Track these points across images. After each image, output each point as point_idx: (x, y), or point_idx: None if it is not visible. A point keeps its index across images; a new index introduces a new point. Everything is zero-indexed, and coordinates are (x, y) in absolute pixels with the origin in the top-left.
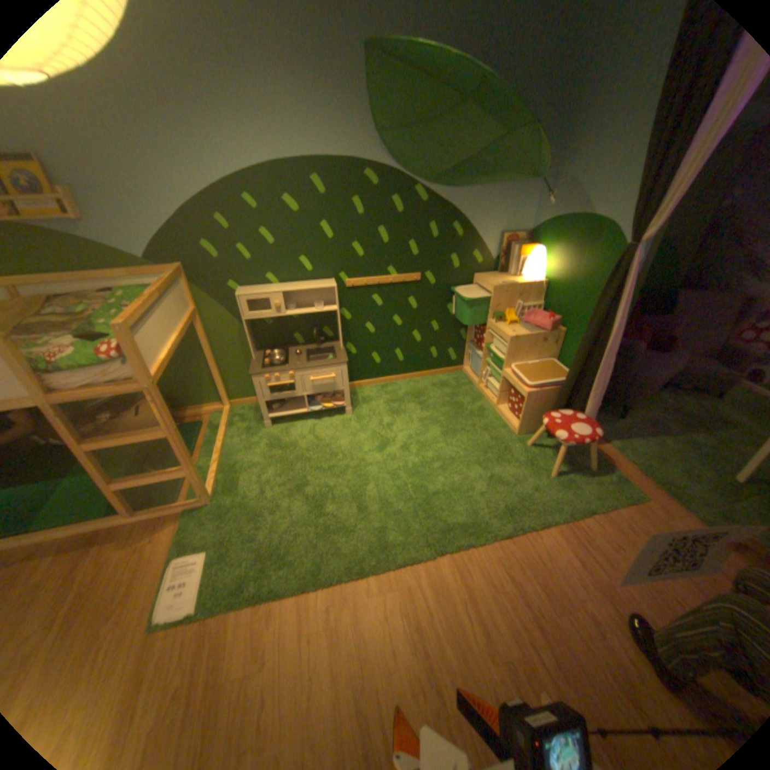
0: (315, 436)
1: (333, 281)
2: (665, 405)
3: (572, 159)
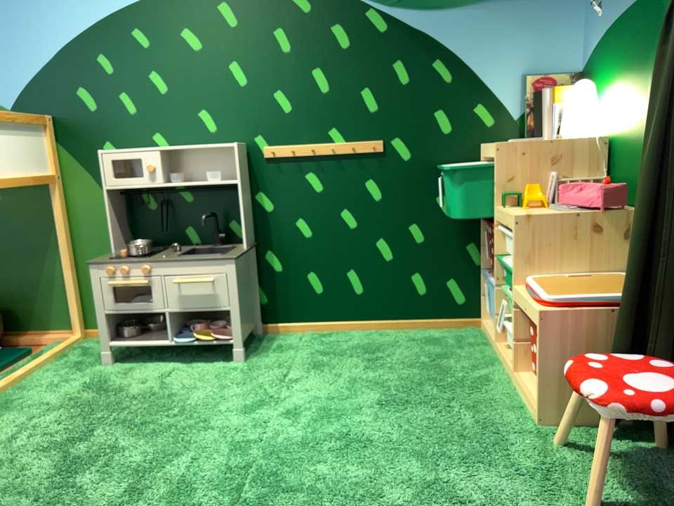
0: (165, 383)
1: (241, 143)
2: None
3: None
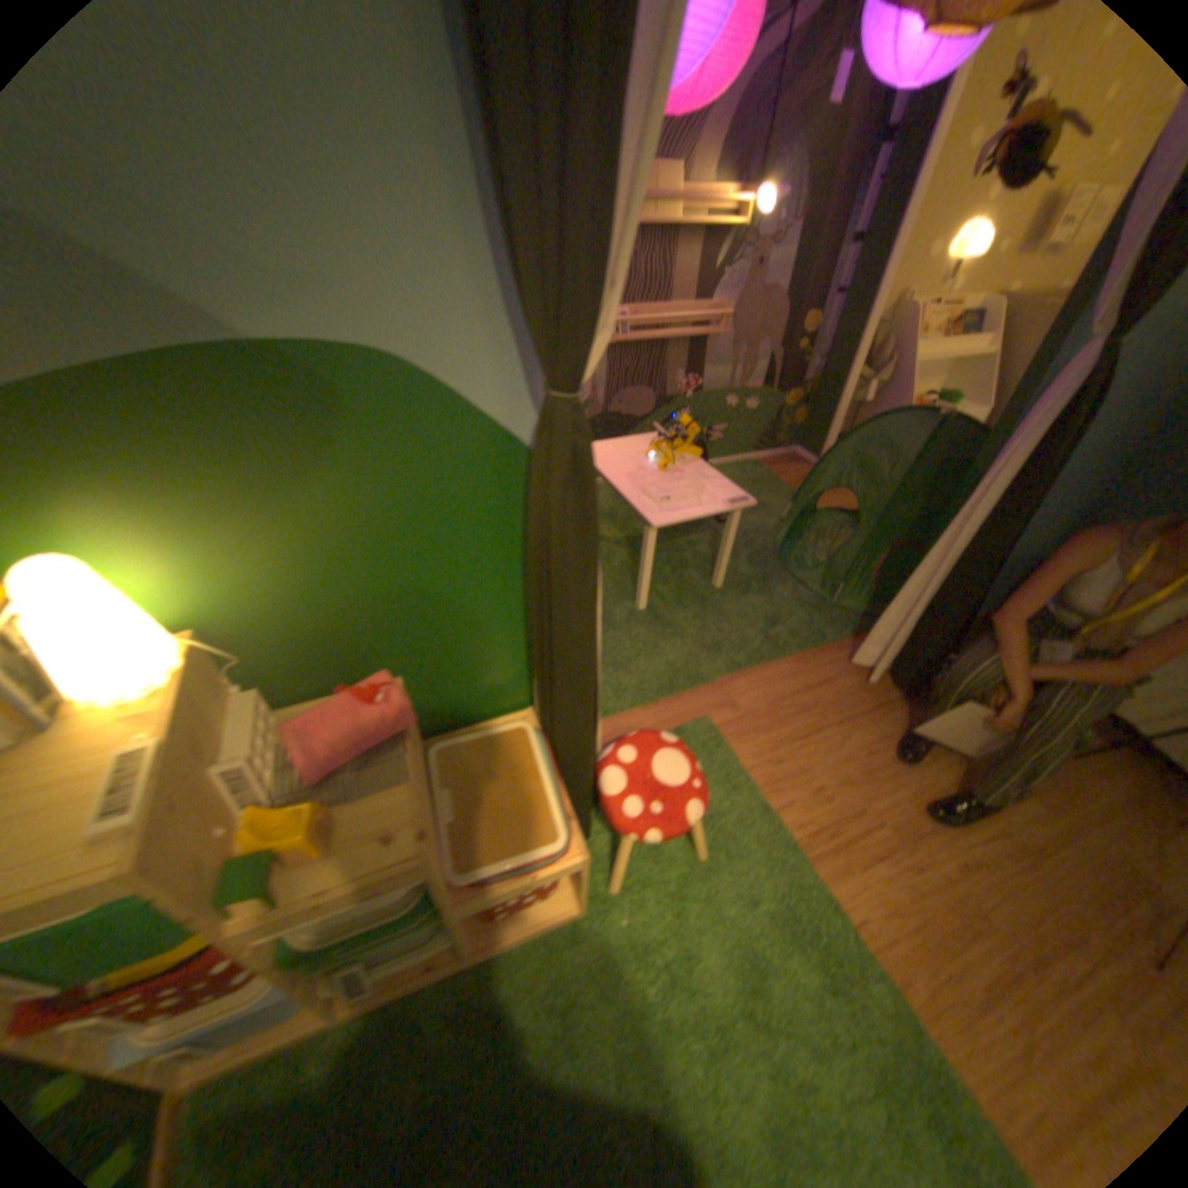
0: None
1: None
2: None
3: None
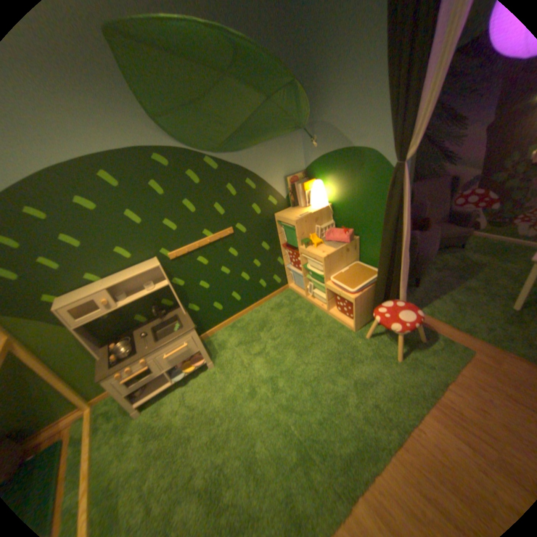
0: (187, 405)
1: (156, 259)
2: (435, 265)
3: (321, 110)
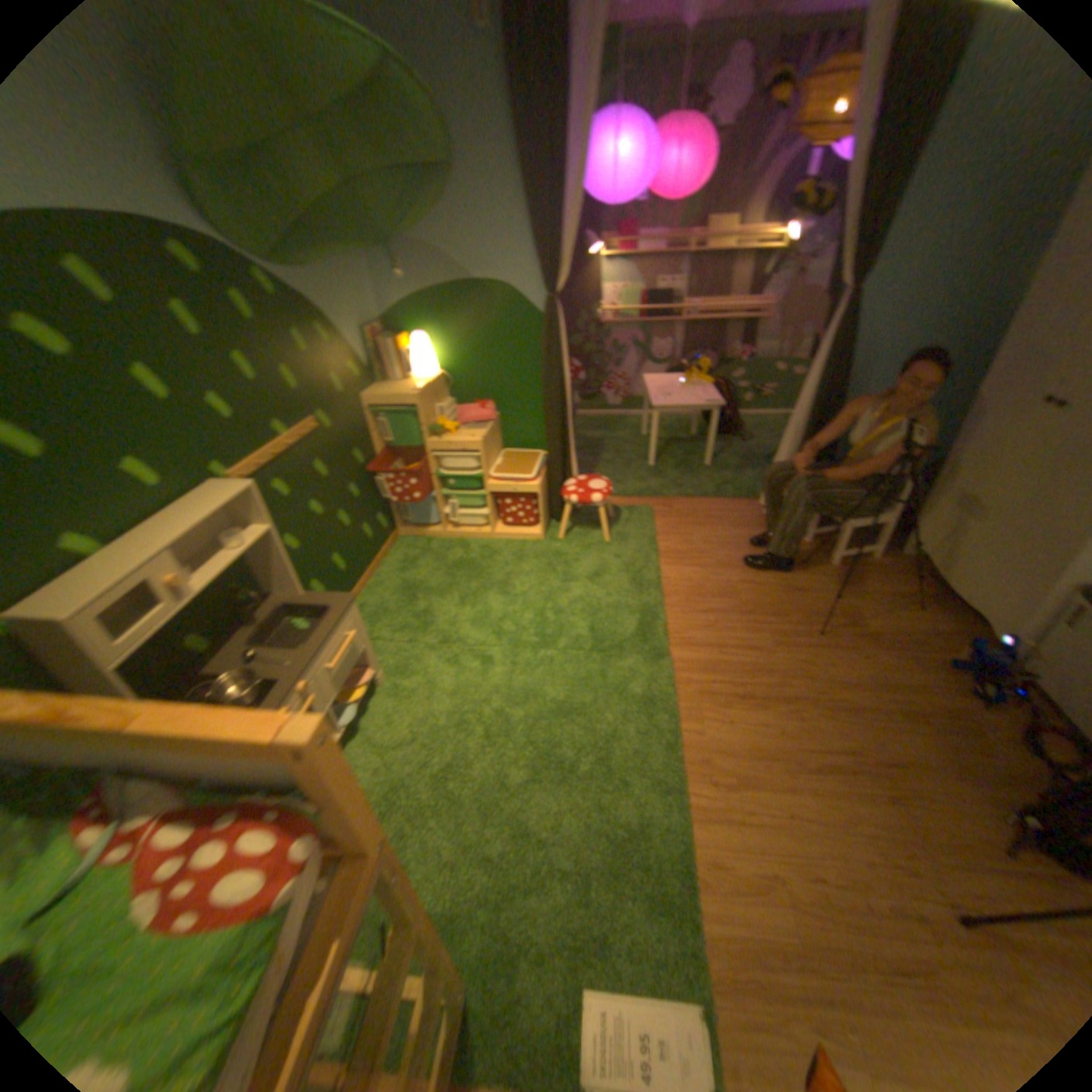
0: (392, 746)
1: (216, 482)
2: None
3: (404, 220)
